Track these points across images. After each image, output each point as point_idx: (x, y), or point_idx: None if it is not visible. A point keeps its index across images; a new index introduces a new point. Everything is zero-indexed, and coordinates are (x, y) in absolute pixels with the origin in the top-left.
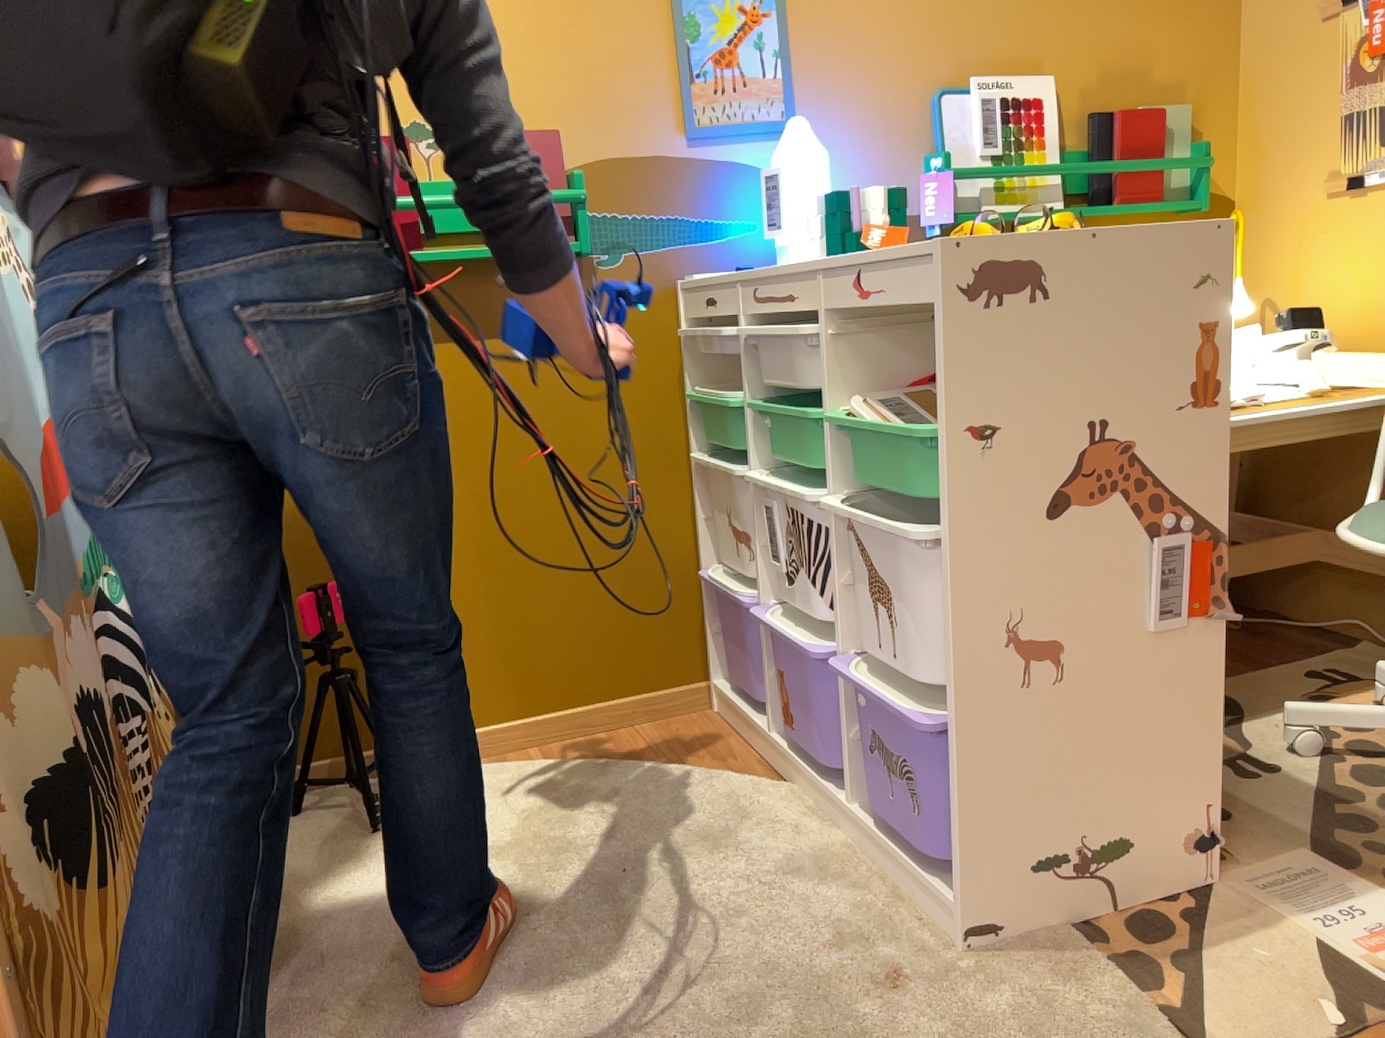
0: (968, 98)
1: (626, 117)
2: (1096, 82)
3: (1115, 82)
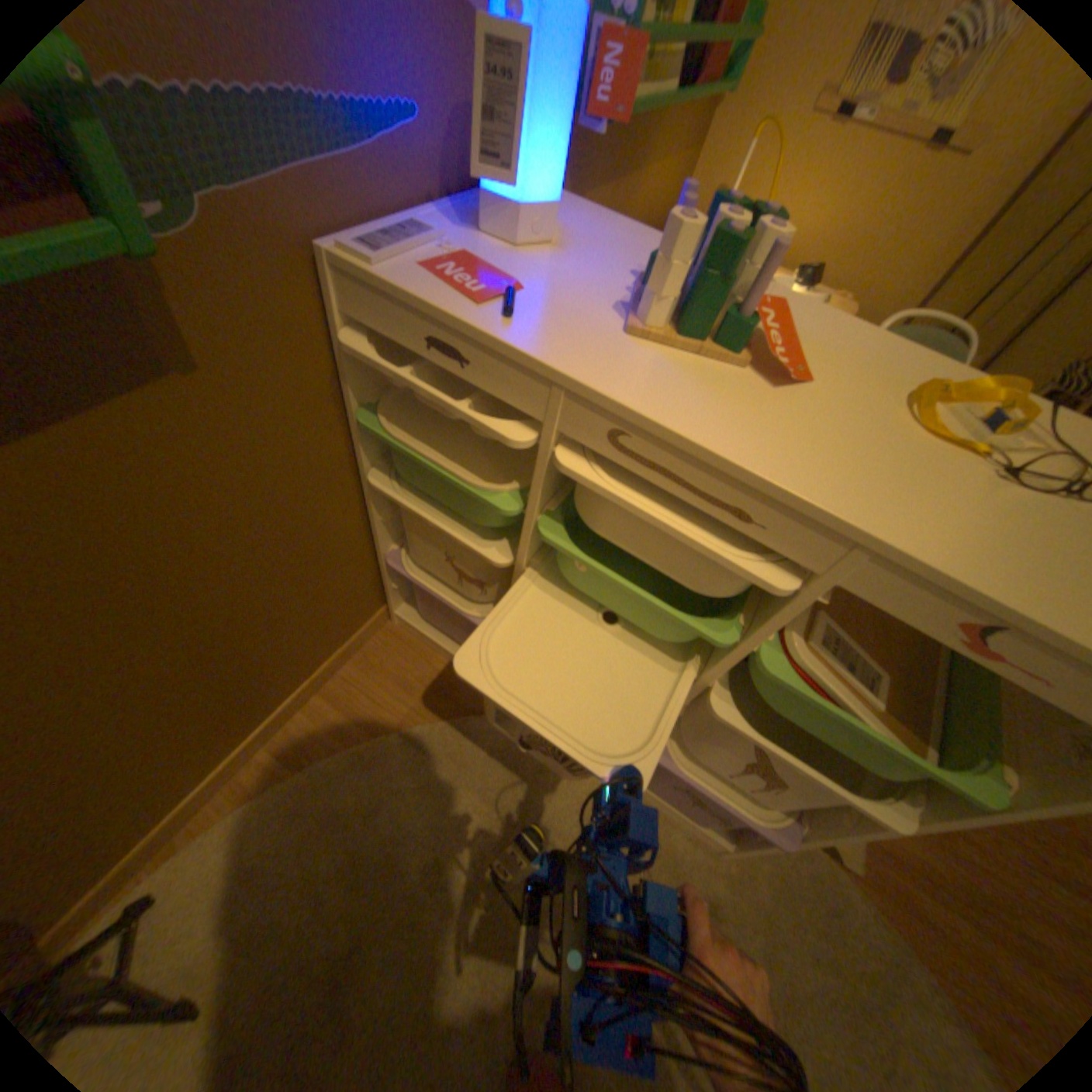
0: None
1: None
2: None
3: None
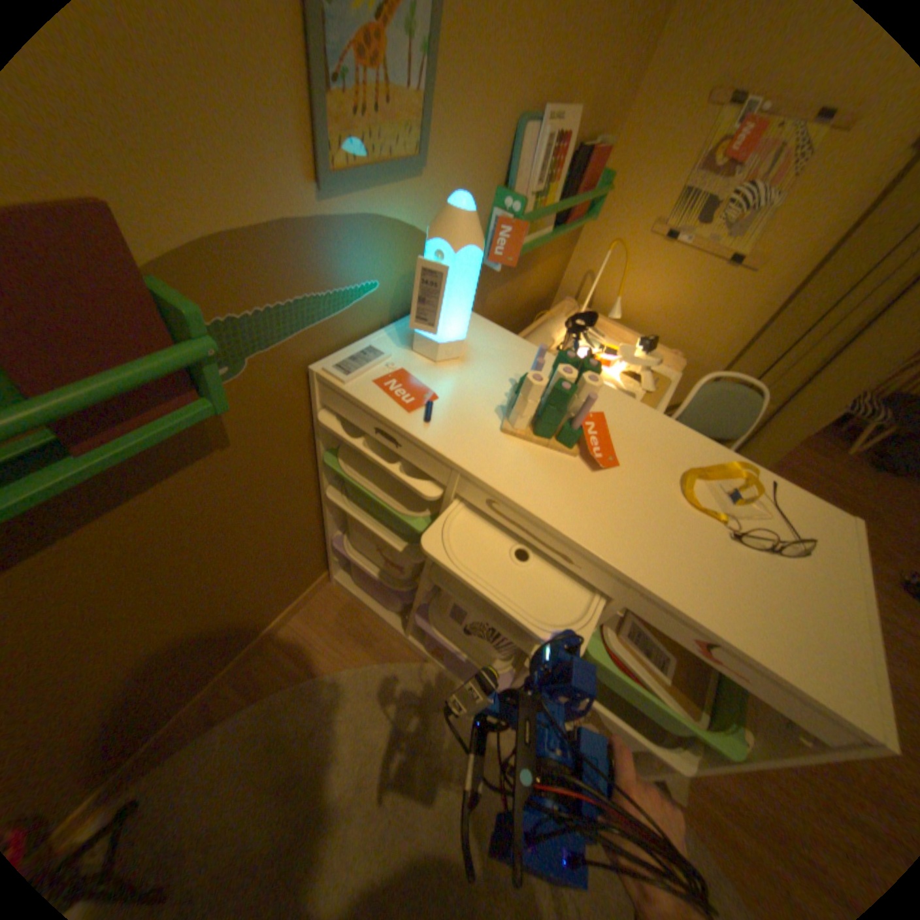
0: (542, 125)
1: (234, 152)
2: (594, 107)
3: (599, 107)
